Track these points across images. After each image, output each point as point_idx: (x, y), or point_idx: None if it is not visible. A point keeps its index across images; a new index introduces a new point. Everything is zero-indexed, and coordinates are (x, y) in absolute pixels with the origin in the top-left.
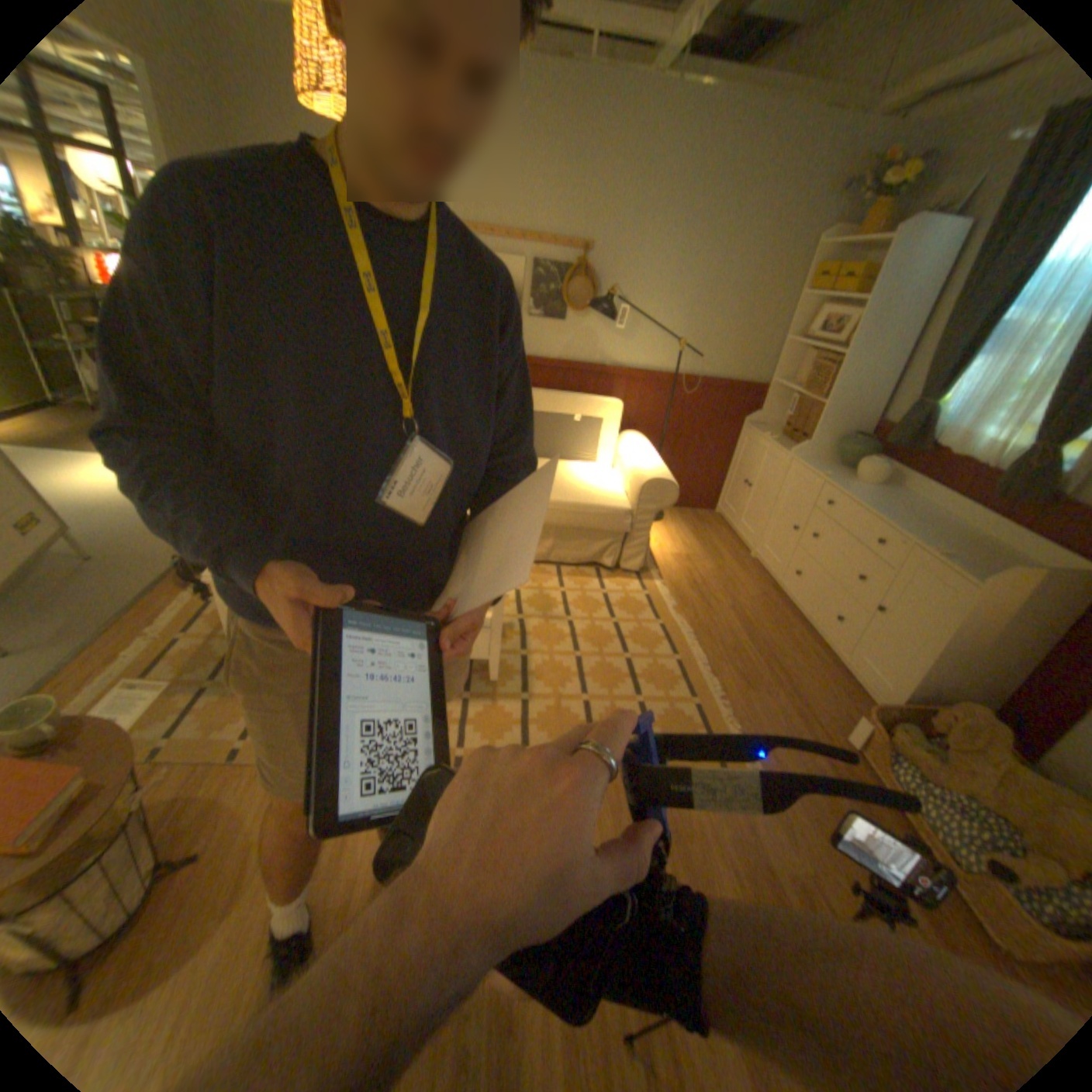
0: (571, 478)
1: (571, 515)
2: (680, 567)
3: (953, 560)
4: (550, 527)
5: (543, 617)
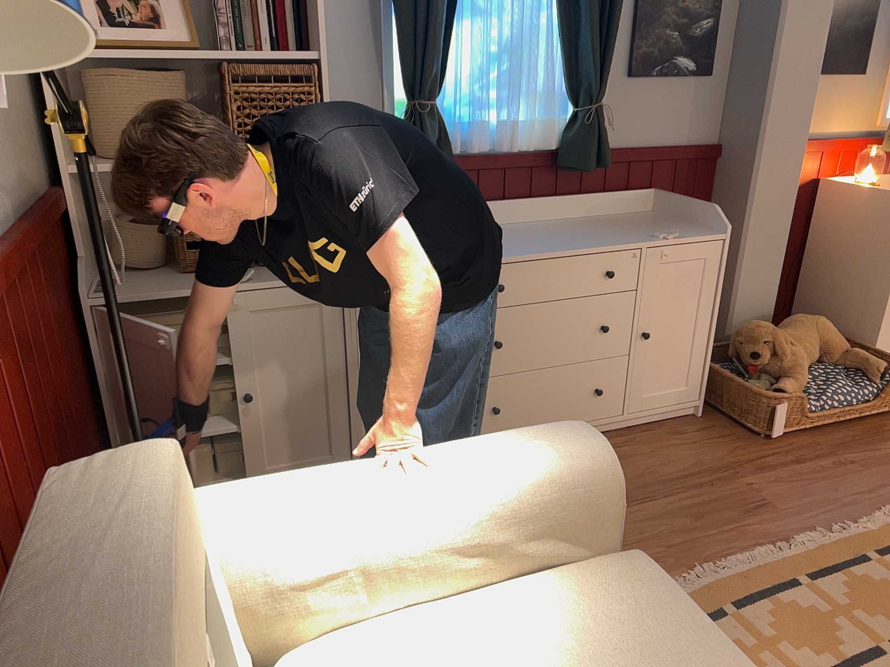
0: None
1: None
2: None
3: (676, 235)
4: None
5: None
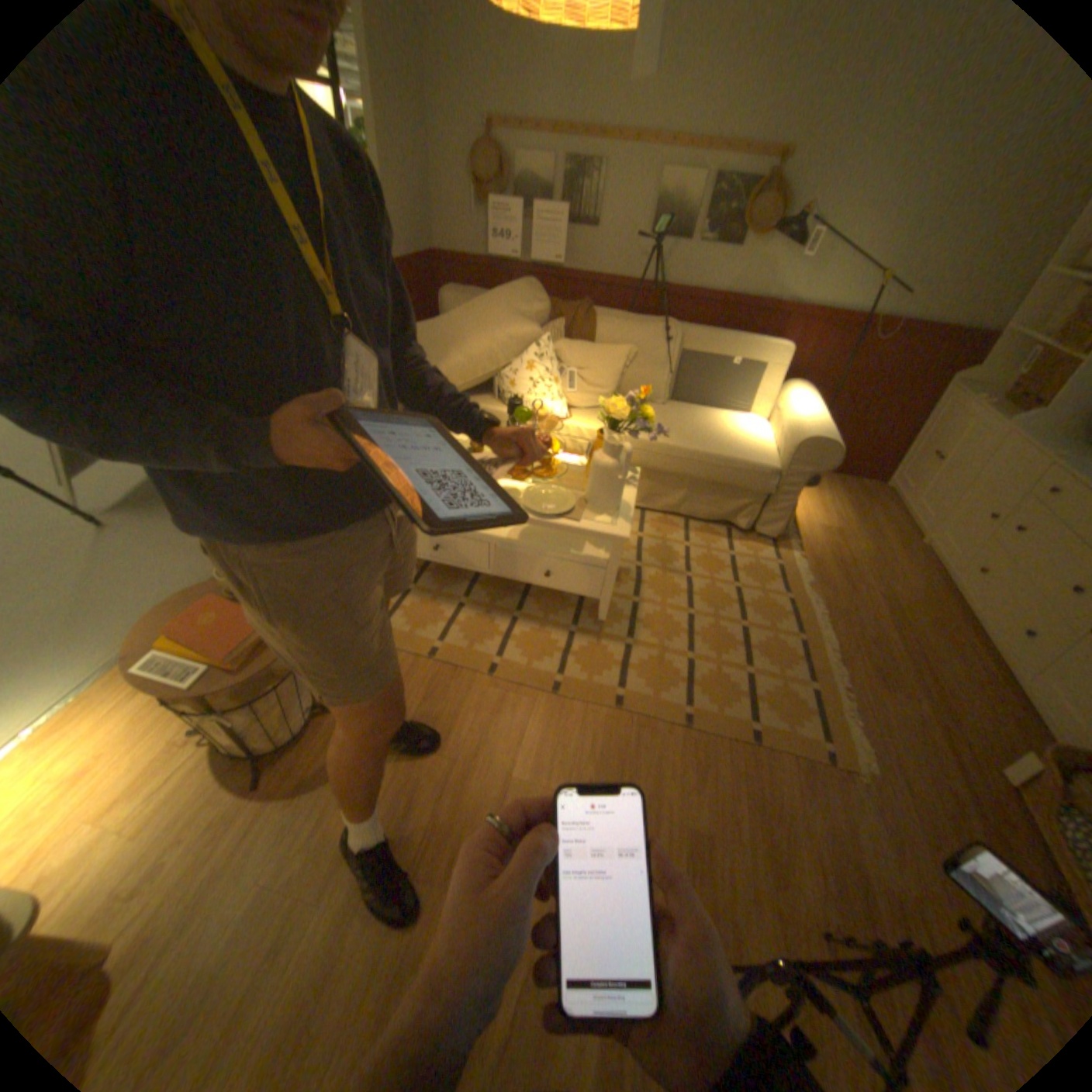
0: (718, 427)
1: (710, 467)
2: (828, 541)
3: None
4: (686, 478)
5: (662, 568)
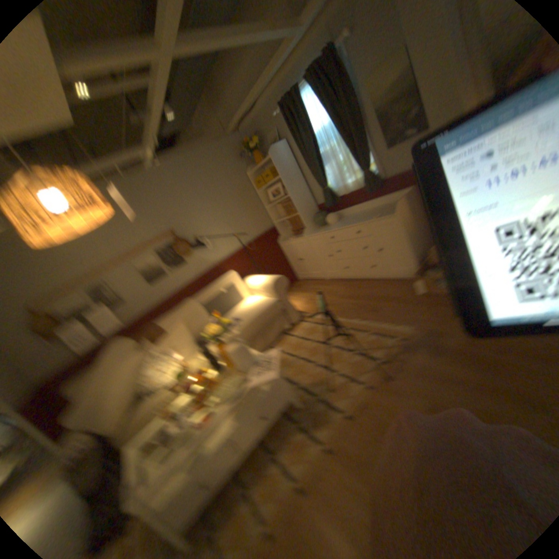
0: (241, 309)
1: (256, 319)
2: (308, 303)
3: (380, 216)
4: (252, 331)
5: (286, 365)
